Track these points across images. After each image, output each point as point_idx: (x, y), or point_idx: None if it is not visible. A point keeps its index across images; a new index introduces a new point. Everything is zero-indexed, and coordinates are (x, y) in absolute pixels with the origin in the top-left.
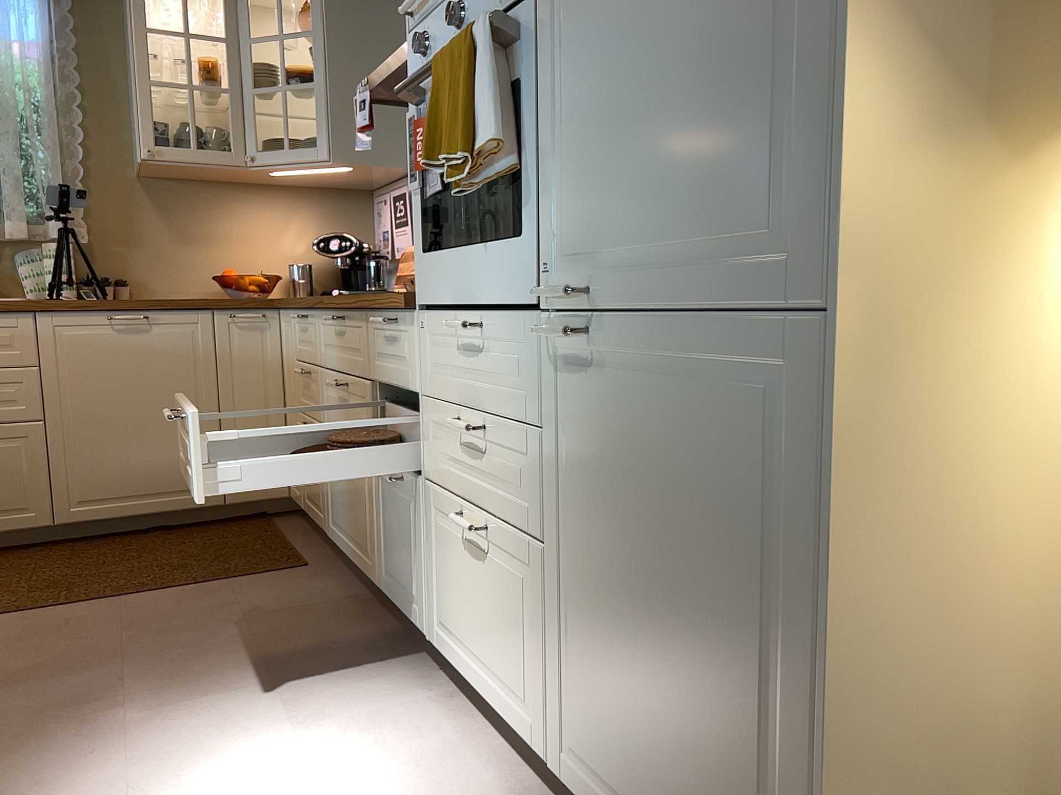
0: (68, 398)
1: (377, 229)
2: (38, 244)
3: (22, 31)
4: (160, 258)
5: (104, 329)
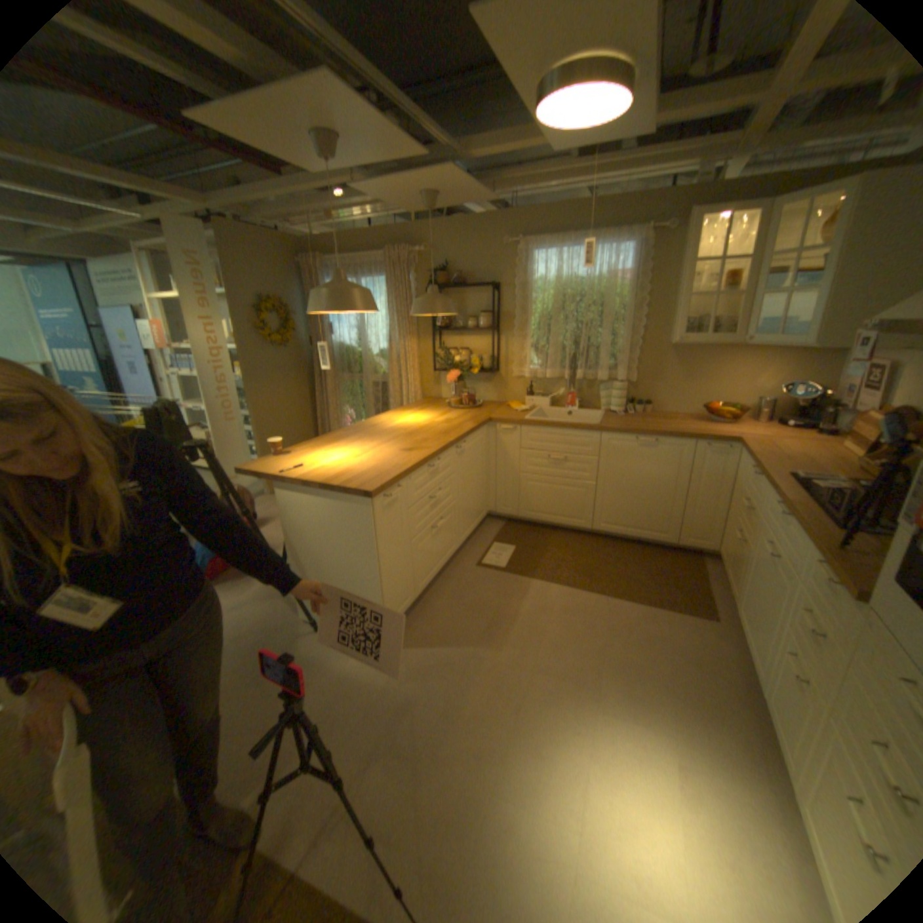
0: (608, 474)
1: (844, 374)
2: (610, 380)
3: (624, 265)
4: (673, 389)
5: (632, 443)
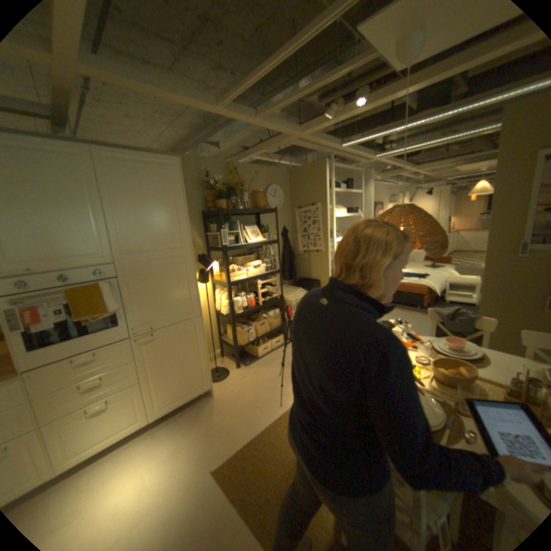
0: None
1: None
2: None
3: None
4: None
5: None
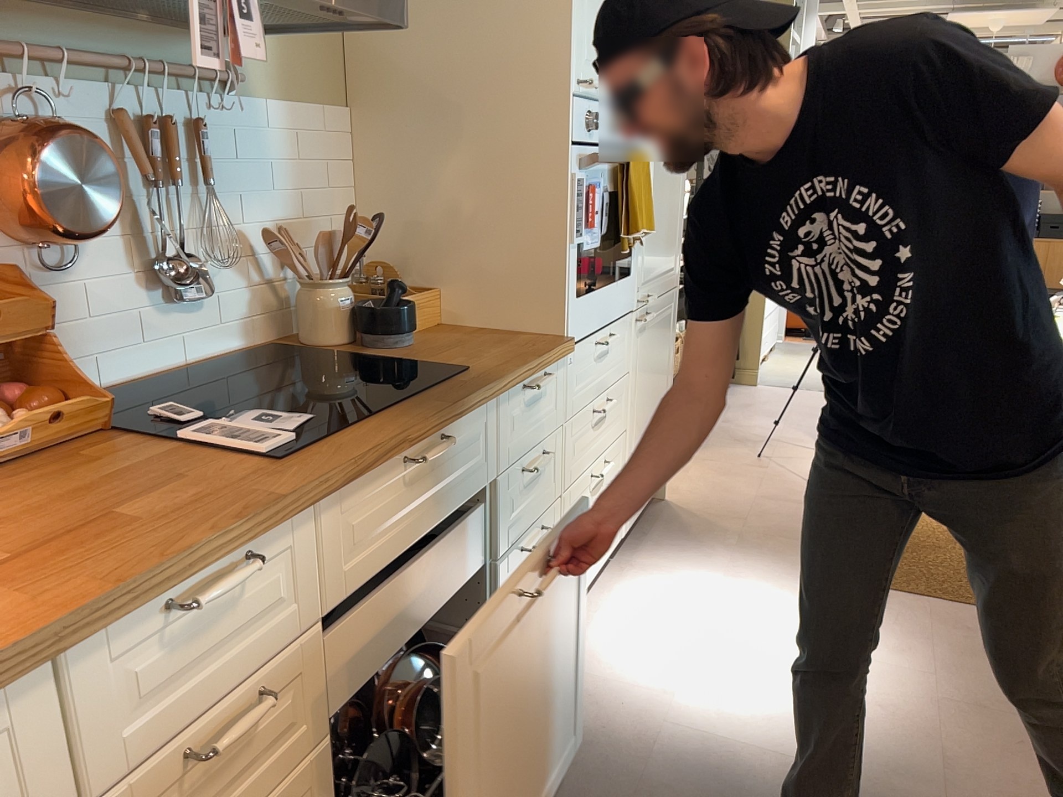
0: None
1: None
2: None
3: None
4: None
5: None
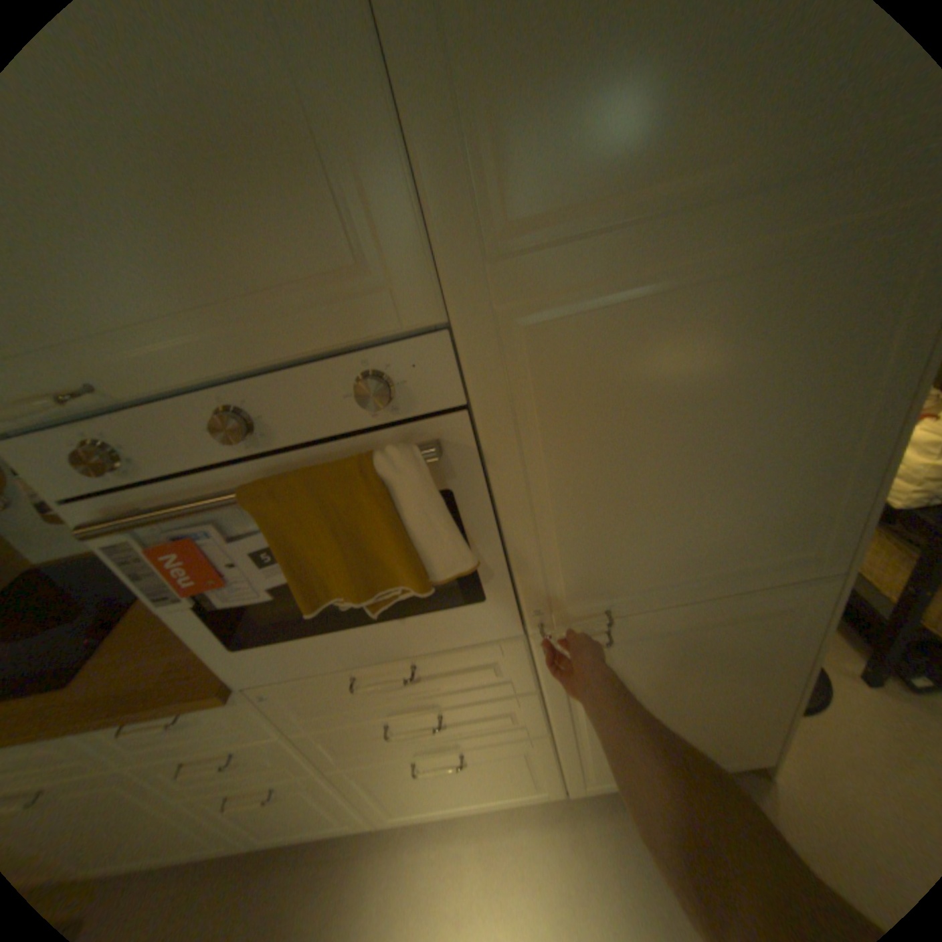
0: None
1: None
2: None
3: None
4: None
5: None
